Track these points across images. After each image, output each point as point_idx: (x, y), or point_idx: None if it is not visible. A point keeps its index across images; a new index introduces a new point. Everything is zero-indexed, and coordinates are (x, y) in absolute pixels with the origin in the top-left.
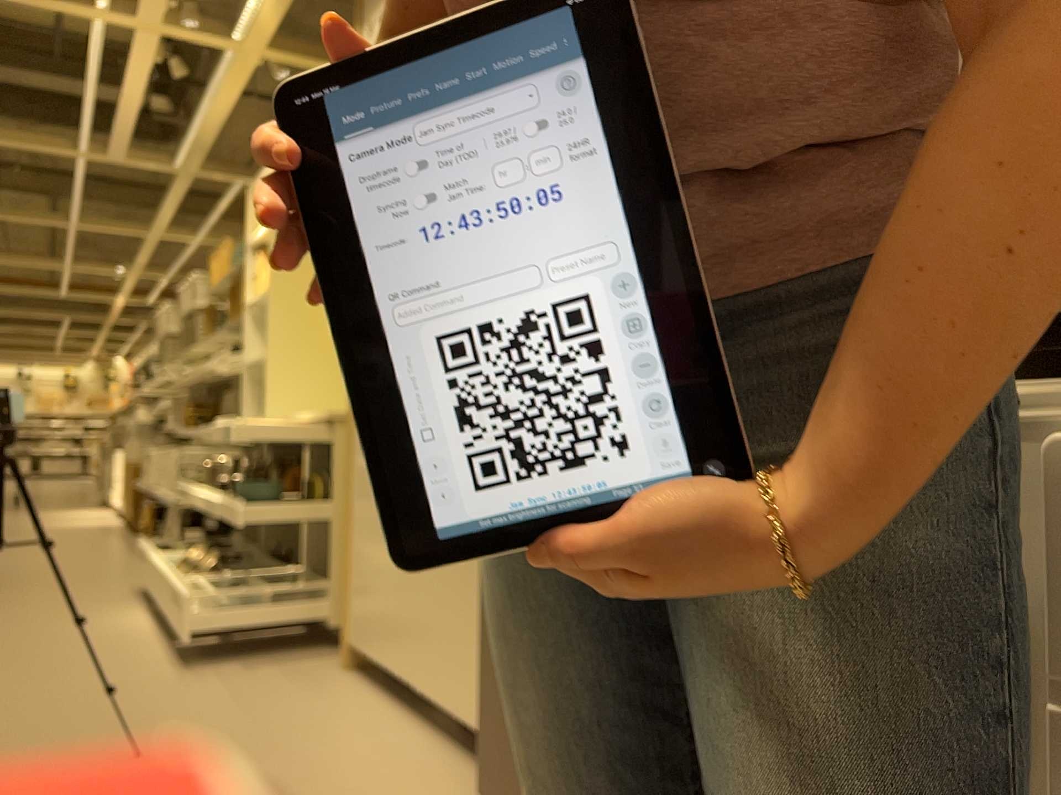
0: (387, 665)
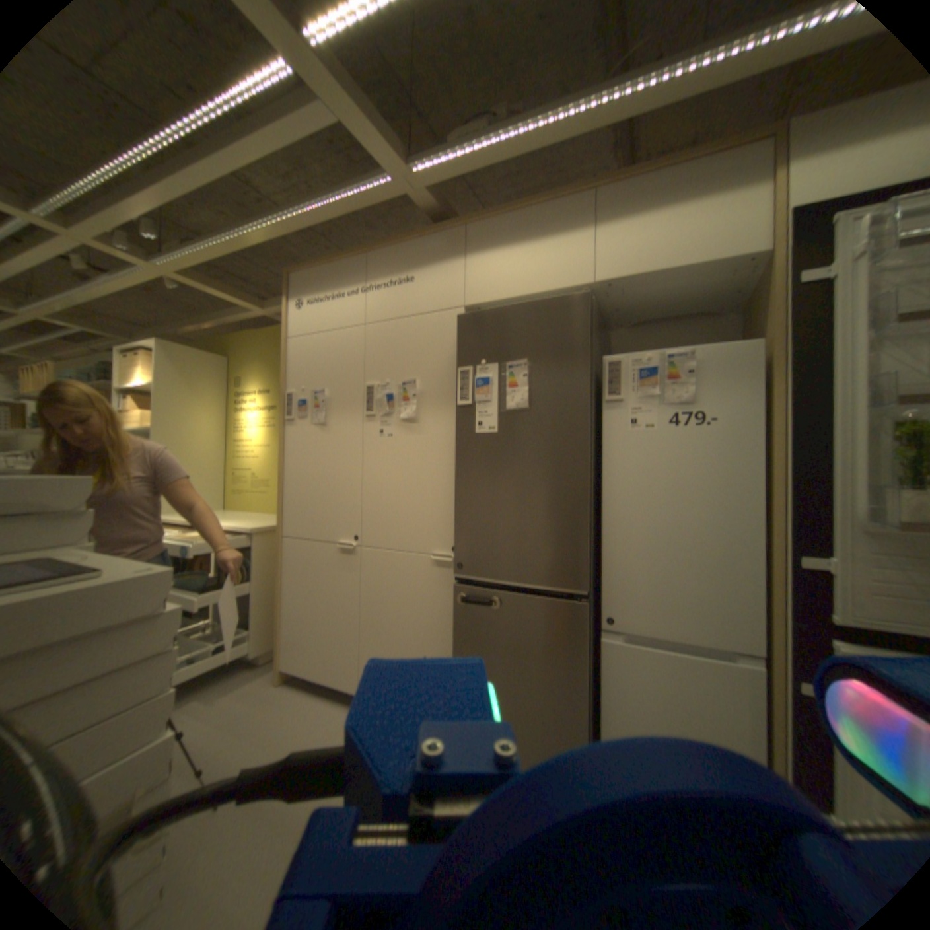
0: (326, 683)
